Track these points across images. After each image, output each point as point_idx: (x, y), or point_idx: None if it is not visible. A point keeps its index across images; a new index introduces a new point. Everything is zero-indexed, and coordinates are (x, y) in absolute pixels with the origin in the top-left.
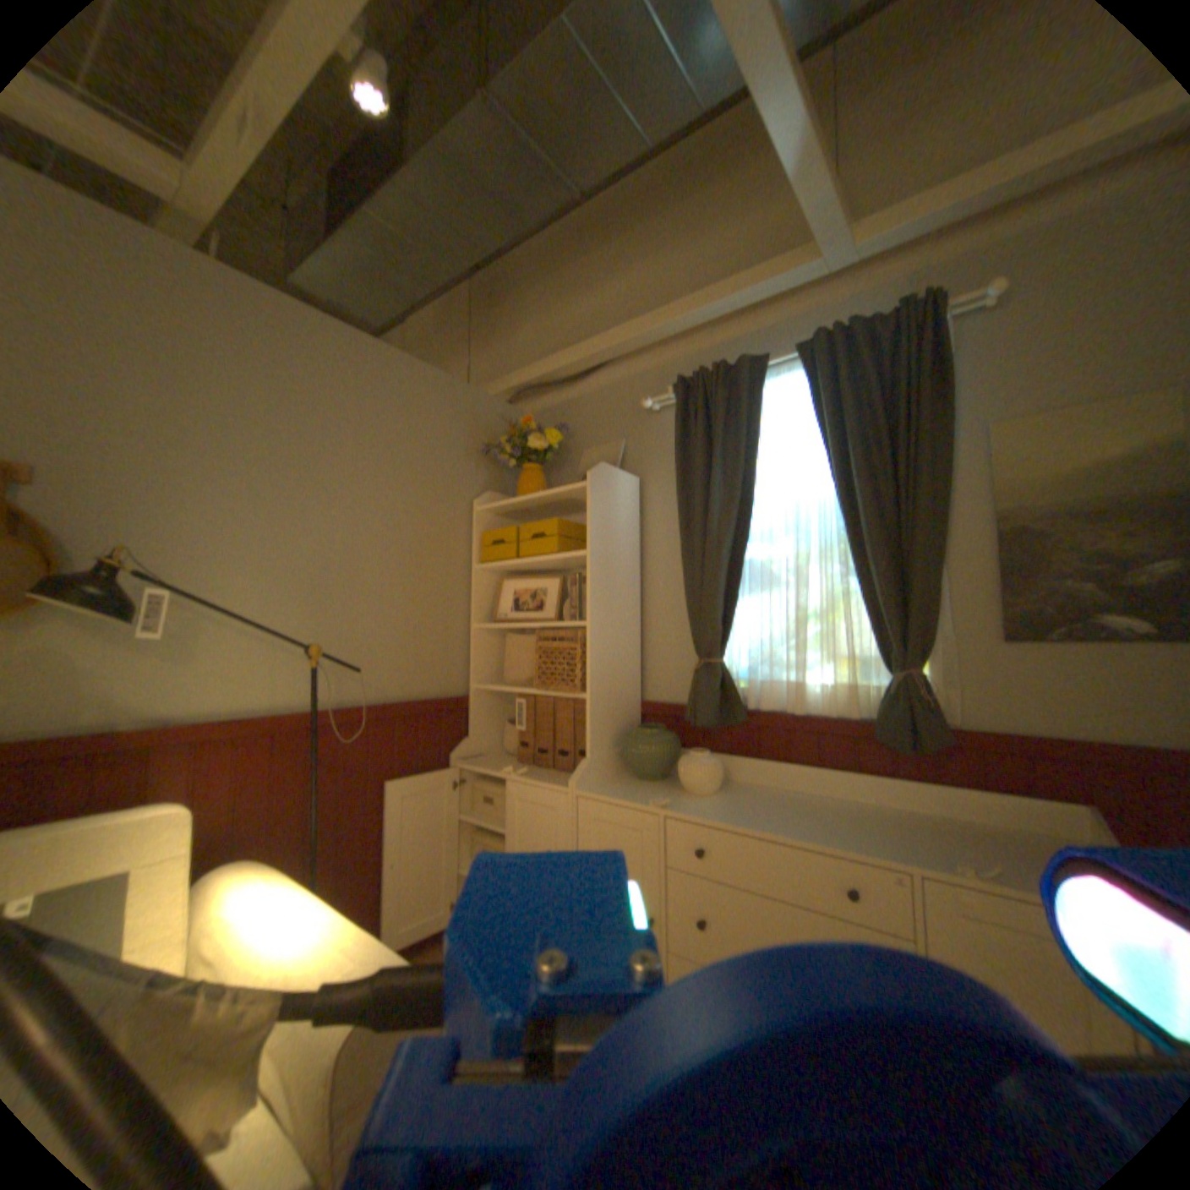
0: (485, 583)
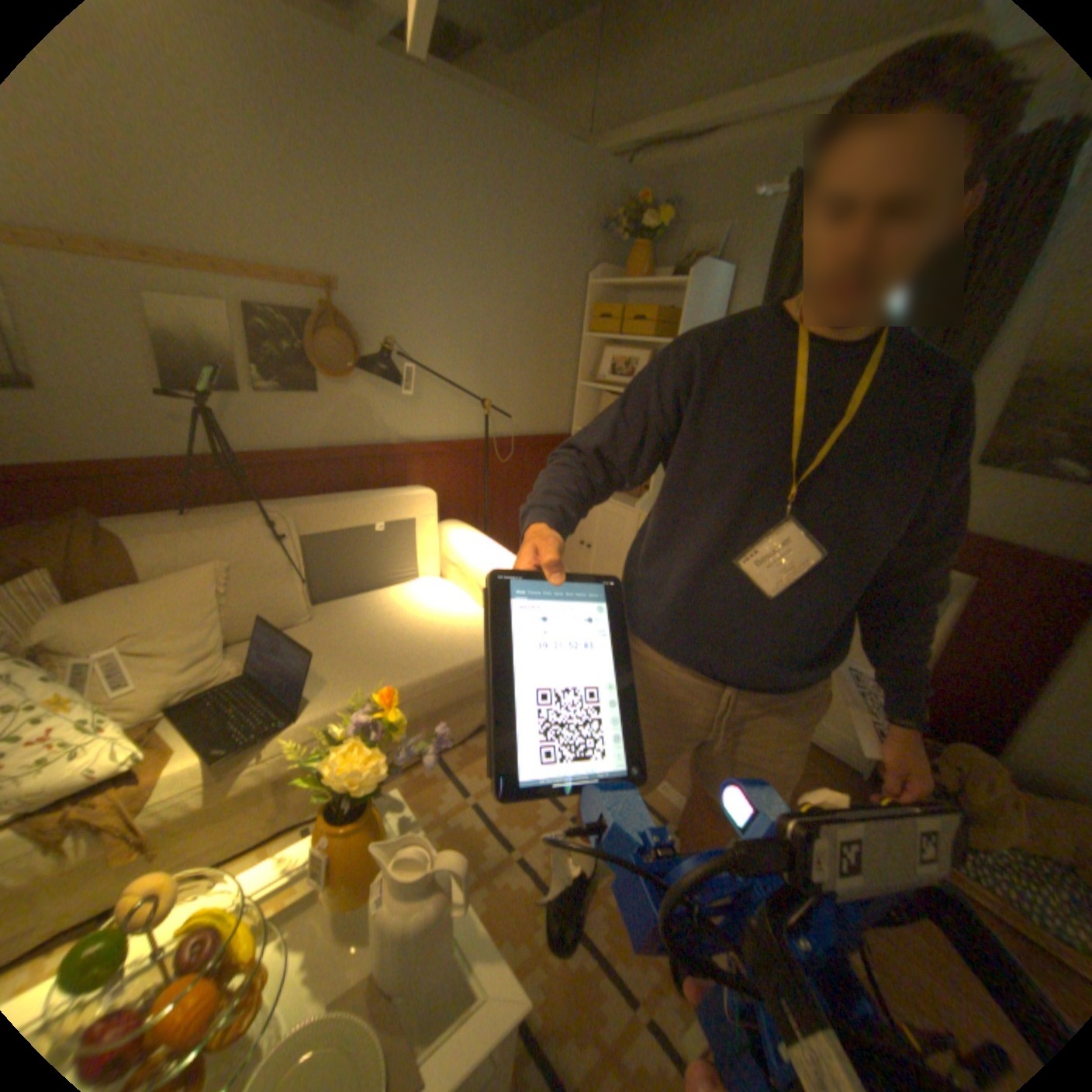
0: (590, 349)
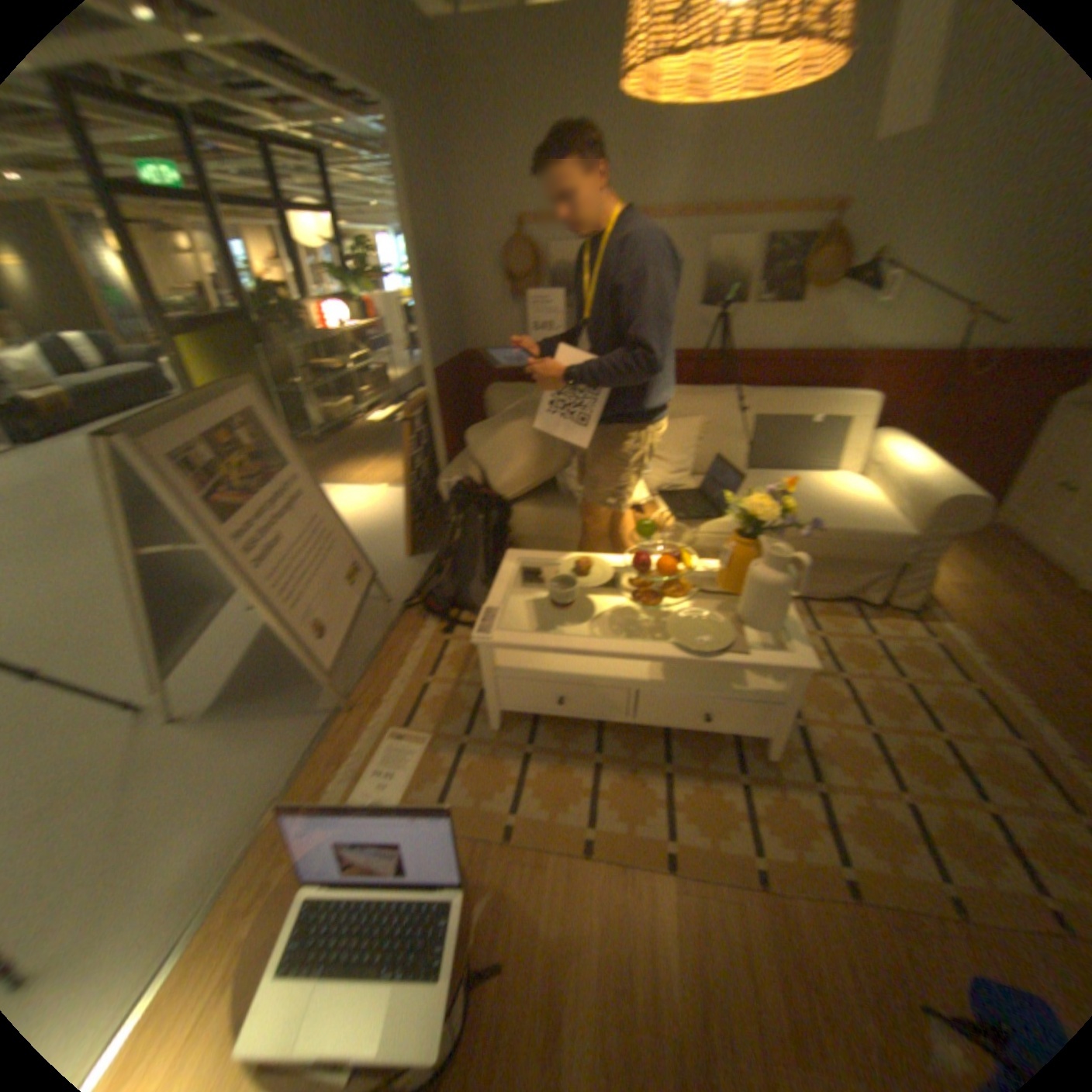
0: None
